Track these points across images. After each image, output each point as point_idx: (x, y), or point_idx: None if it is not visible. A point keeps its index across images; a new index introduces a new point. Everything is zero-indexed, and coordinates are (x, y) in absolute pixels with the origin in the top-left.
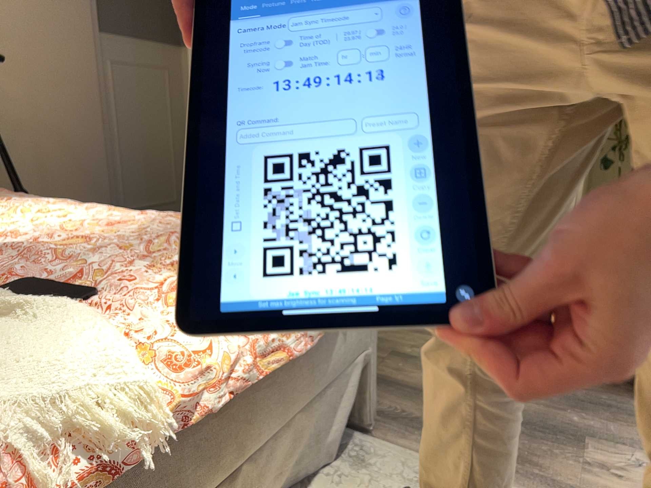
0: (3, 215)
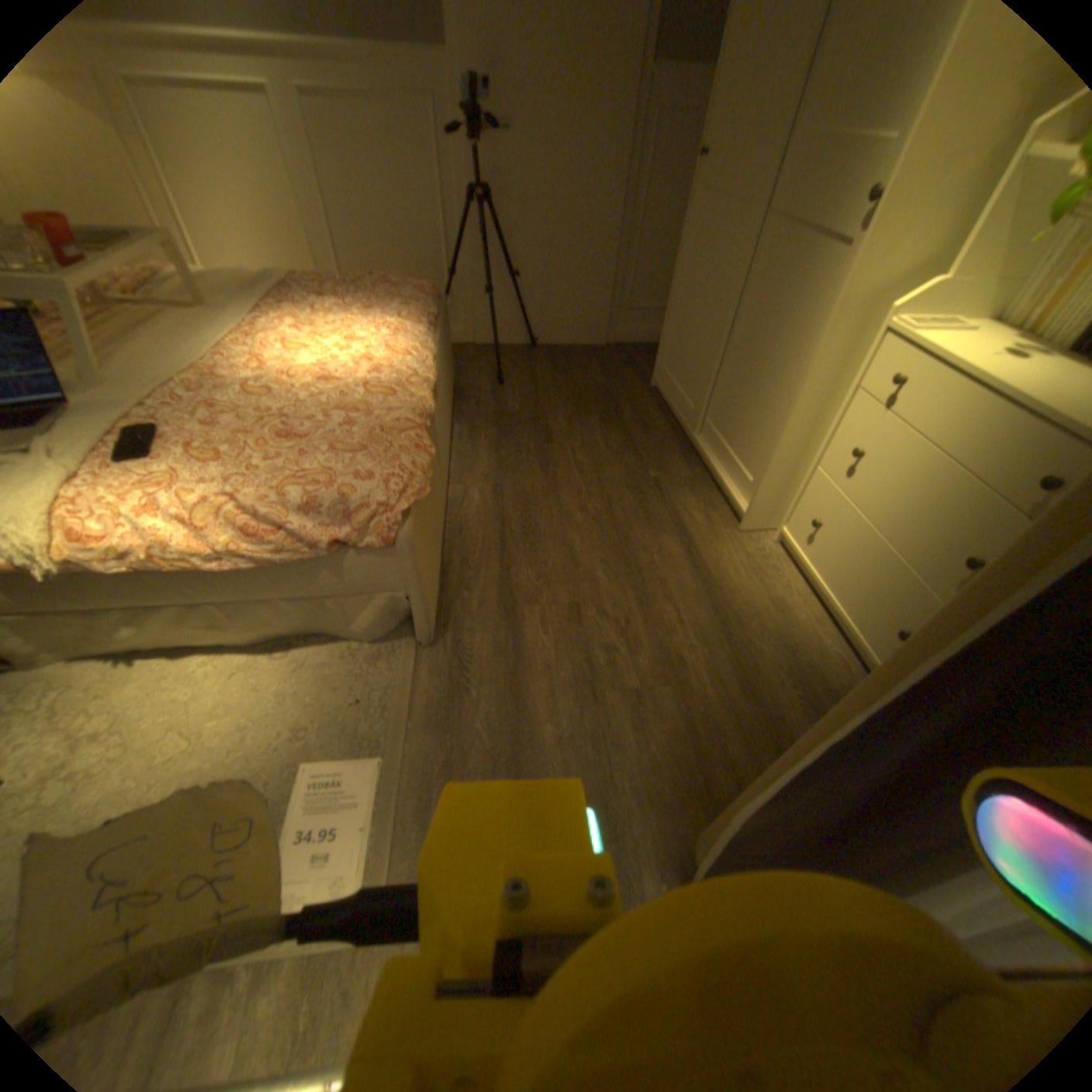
0: (337, 328)
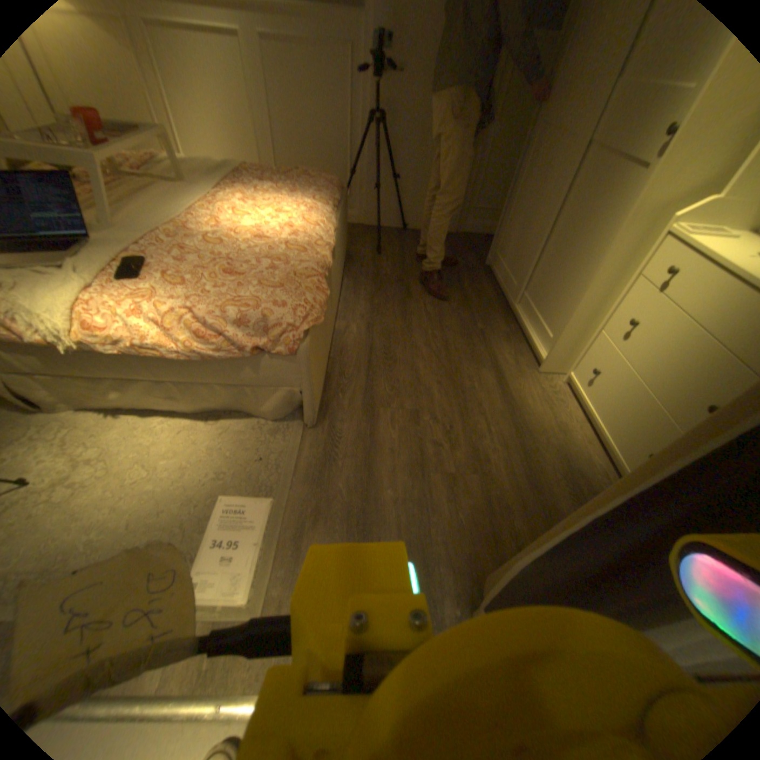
0: (271, 203)
